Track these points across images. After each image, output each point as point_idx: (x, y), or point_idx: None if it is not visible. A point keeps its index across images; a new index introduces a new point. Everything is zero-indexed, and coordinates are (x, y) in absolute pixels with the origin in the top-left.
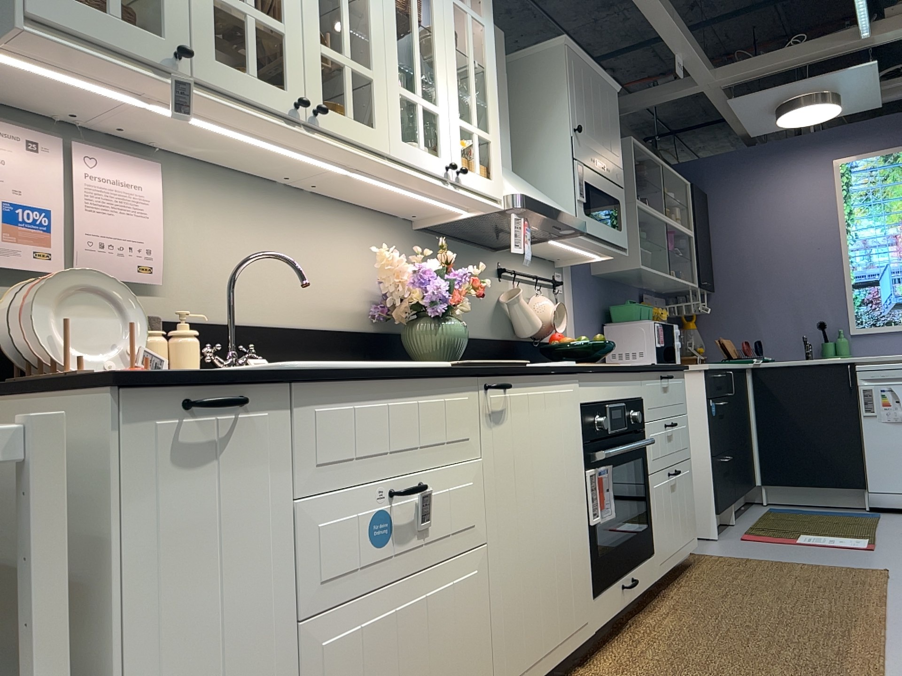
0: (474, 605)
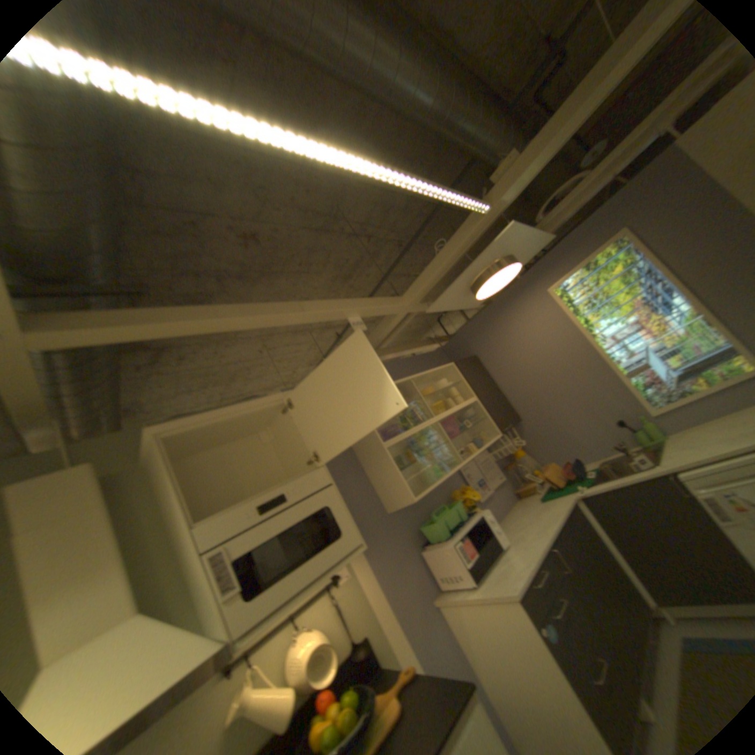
0: None
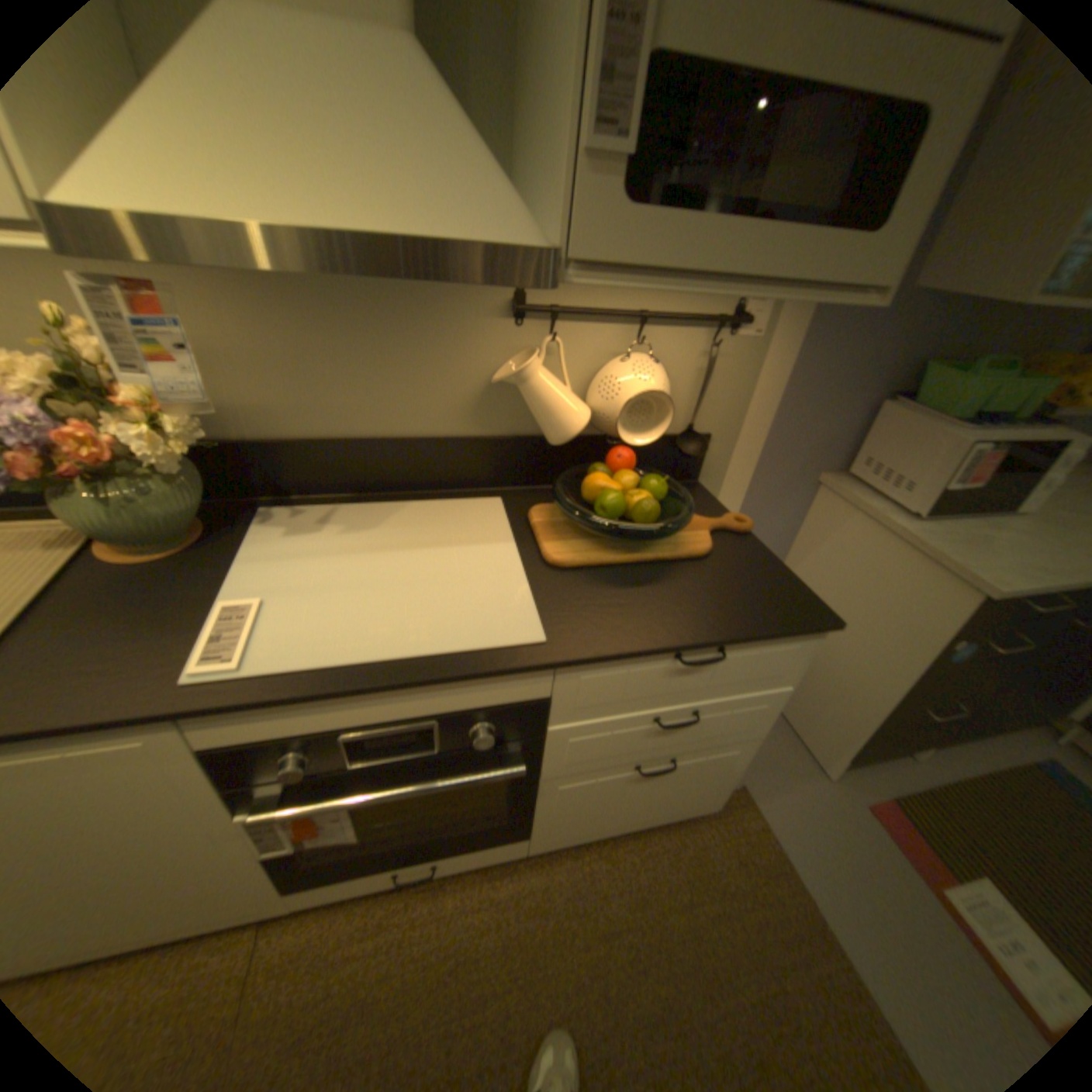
0: None
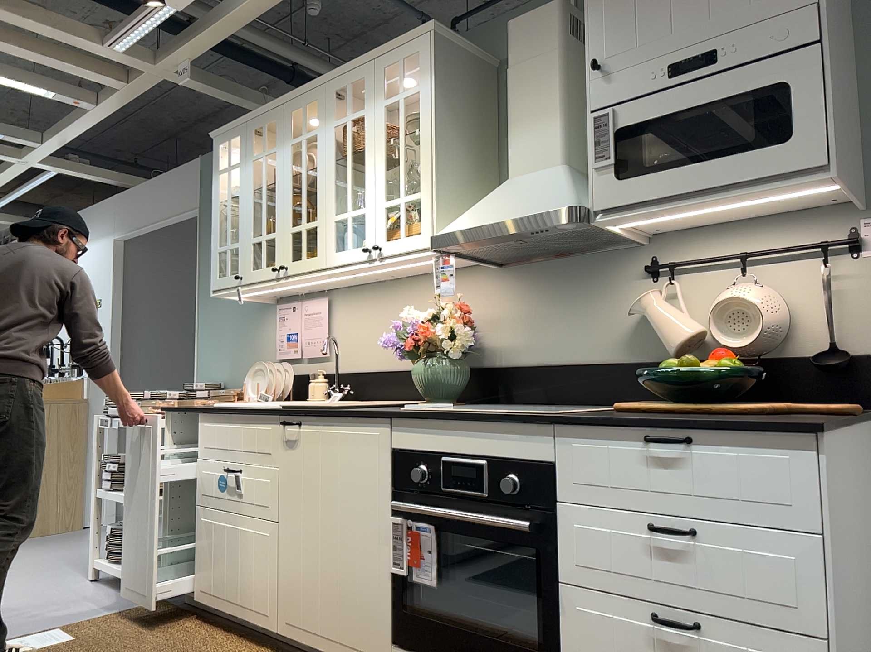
0: (265, 553)
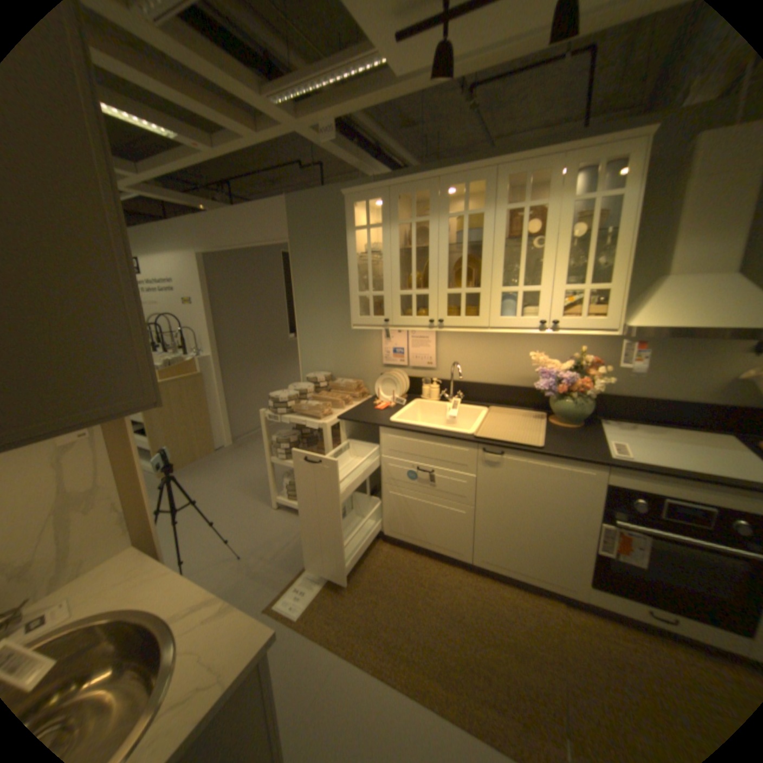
0: (462, 523)
